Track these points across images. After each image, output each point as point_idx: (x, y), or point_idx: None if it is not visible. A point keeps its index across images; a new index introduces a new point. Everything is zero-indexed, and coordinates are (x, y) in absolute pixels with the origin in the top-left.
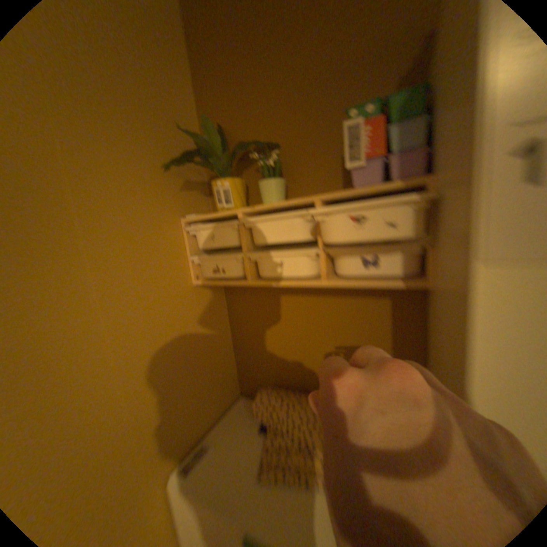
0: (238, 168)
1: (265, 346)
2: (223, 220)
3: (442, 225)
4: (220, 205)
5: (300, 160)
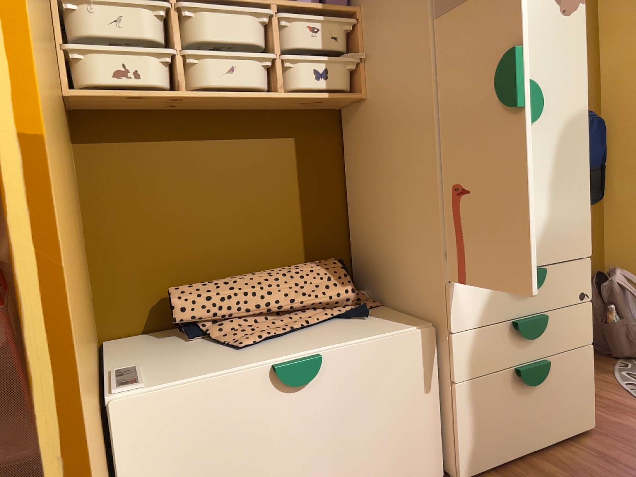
0: None
1: (158, 226)
2: None
3: (375, 39)
4: None
5: None
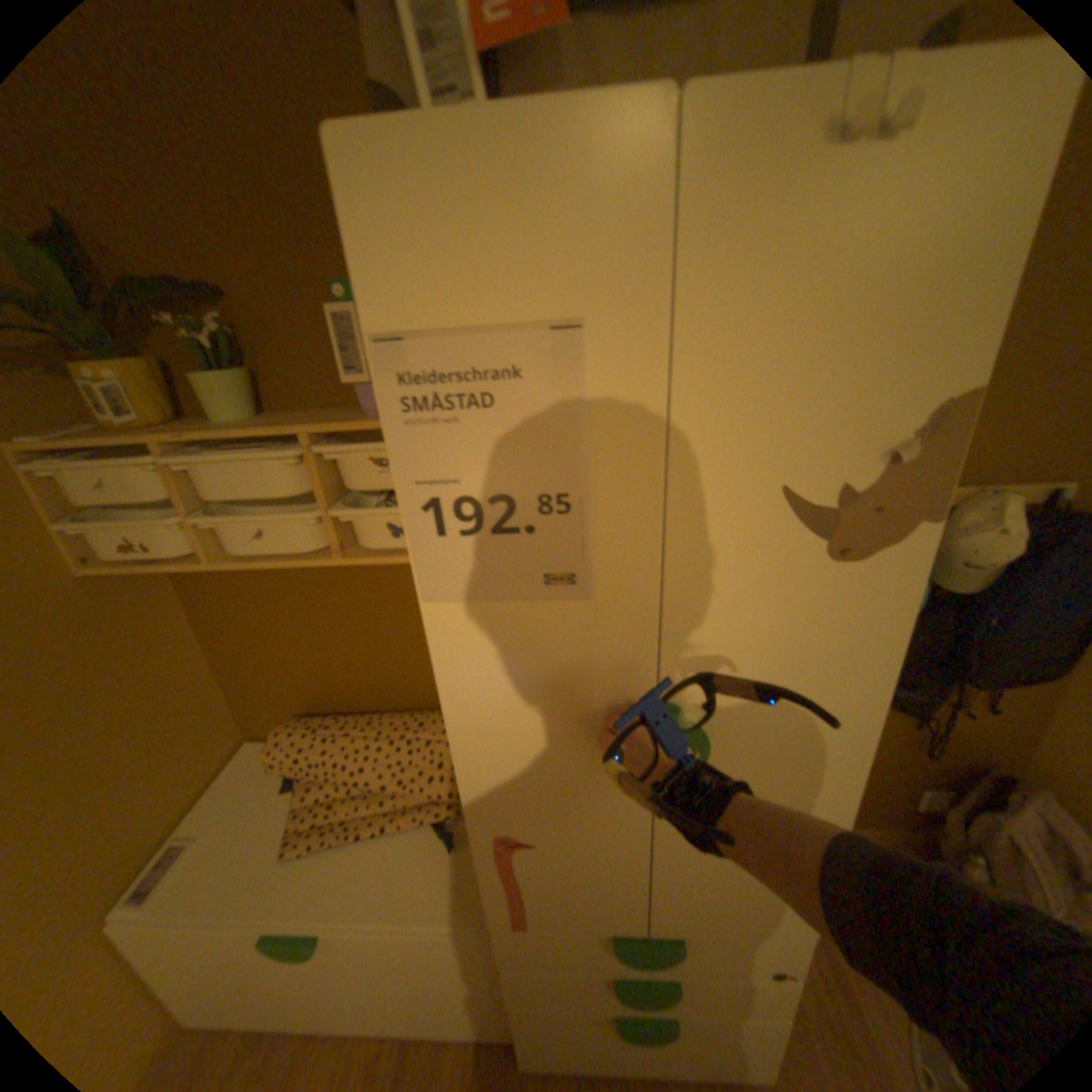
0: (136, 322)
1: (274, 652)
2: (117, 454)
3: None
4: (104, 418)
5: (274, 328)
